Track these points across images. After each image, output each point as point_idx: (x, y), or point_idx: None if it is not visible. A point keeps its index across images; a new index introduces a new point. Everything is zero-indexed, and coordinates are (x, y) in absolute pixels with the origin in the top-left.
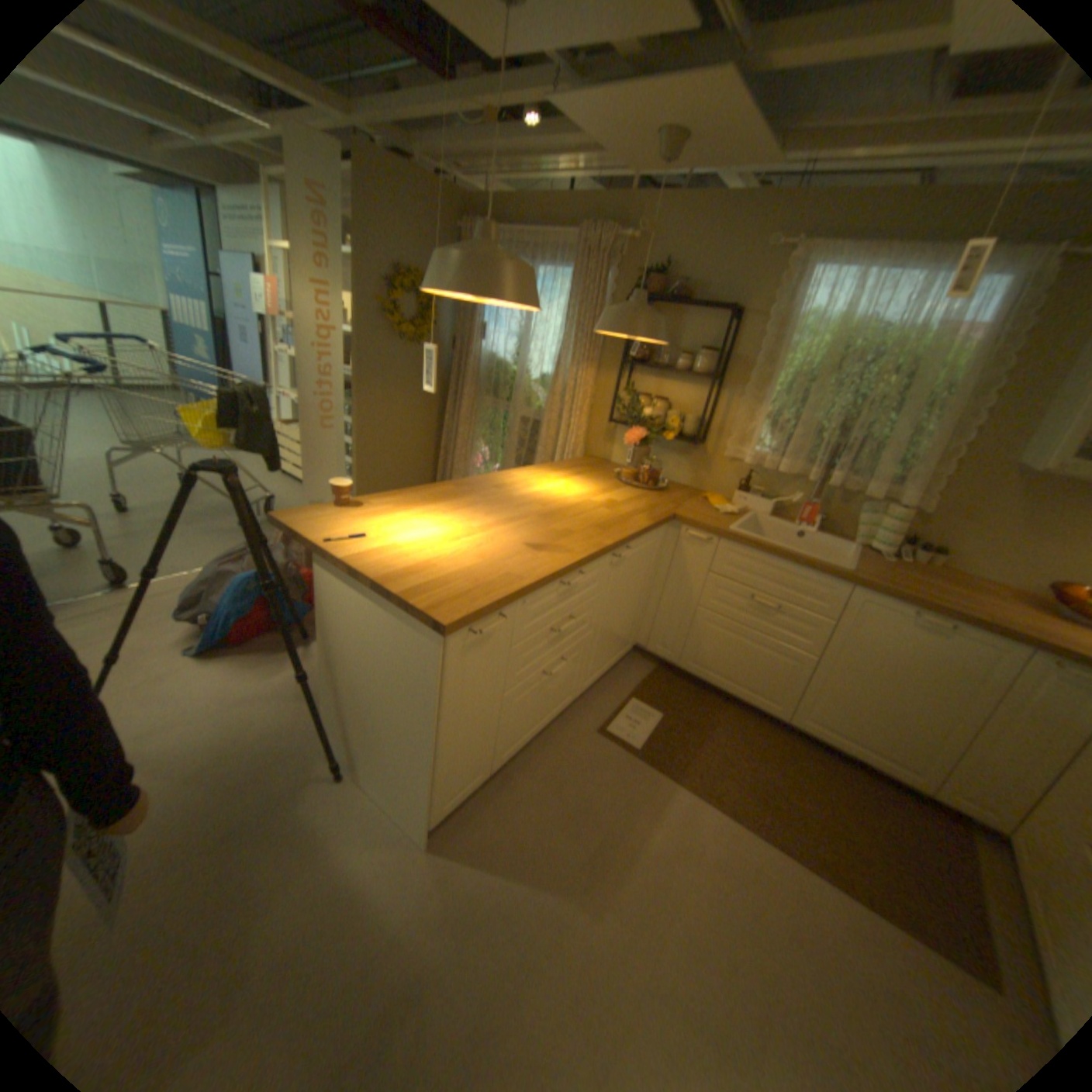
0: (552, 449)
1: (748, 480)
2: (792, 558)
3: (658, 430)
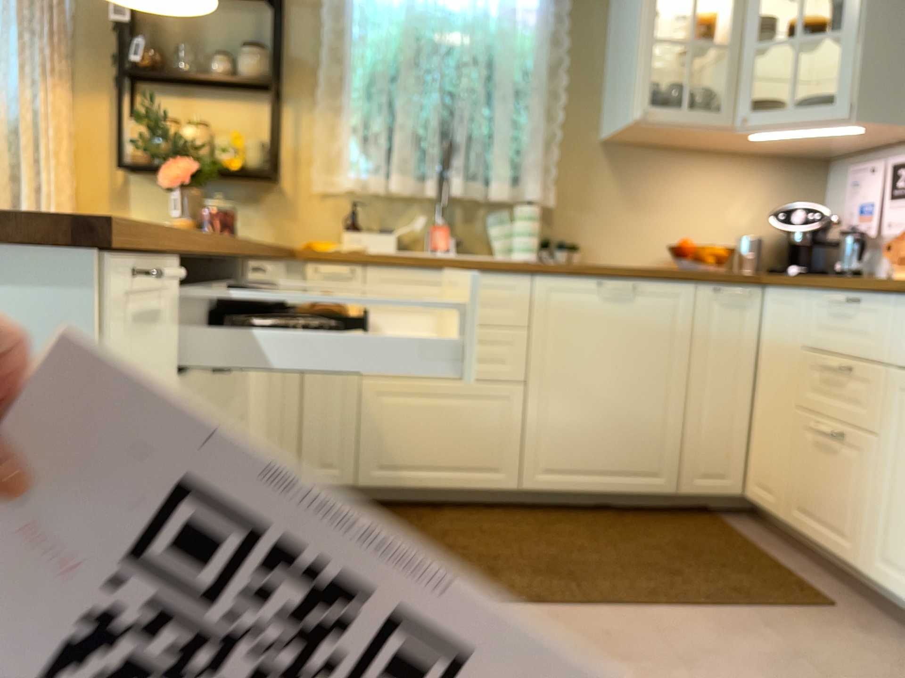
0: None
1: (355, 215)
2: (461, 262)
3: (215, 161)
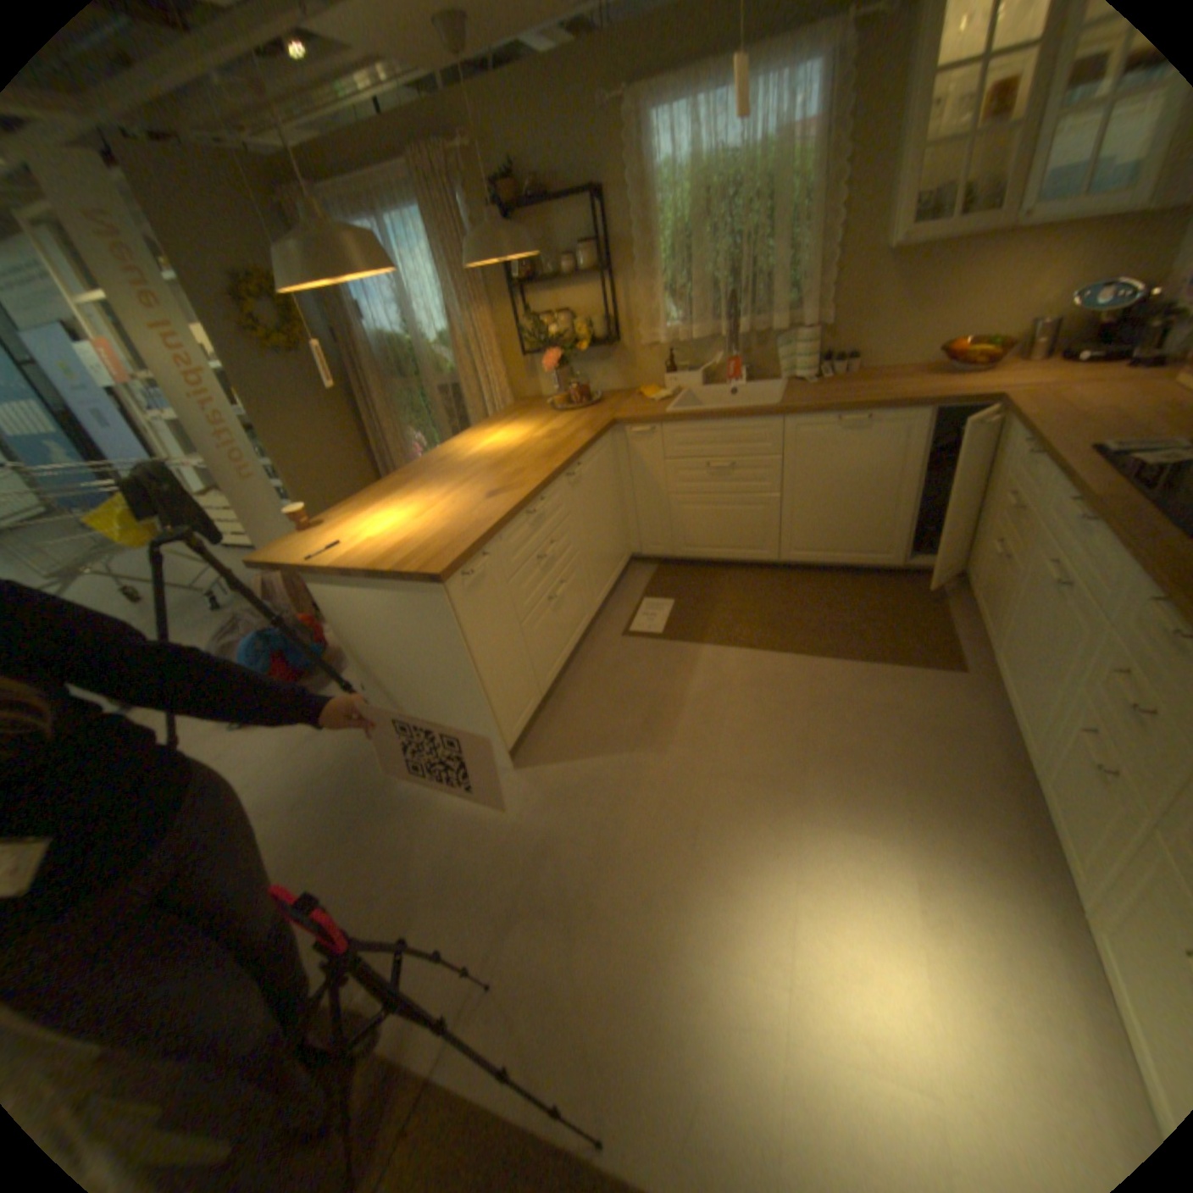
0: (482, 407)
1: (671, 360)
2: (725, 415)
3: (571, 345)
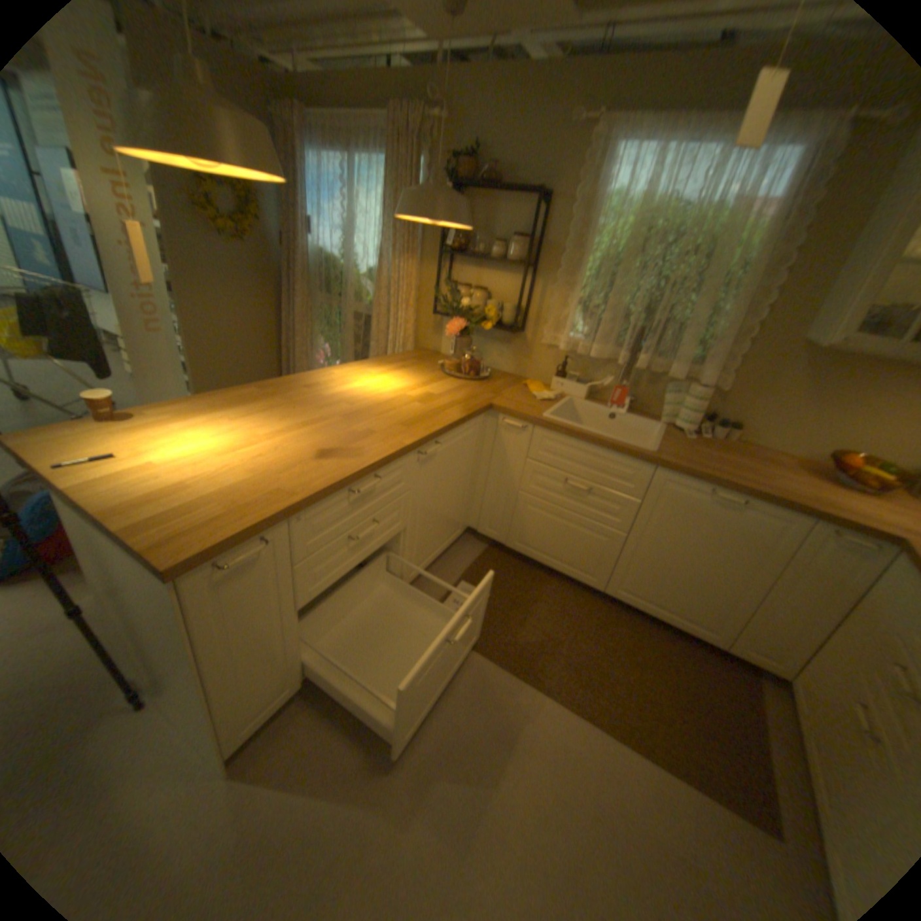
0: (385, 344)
1: (564, 366)
2: (600, 443)
3: (478, 321)
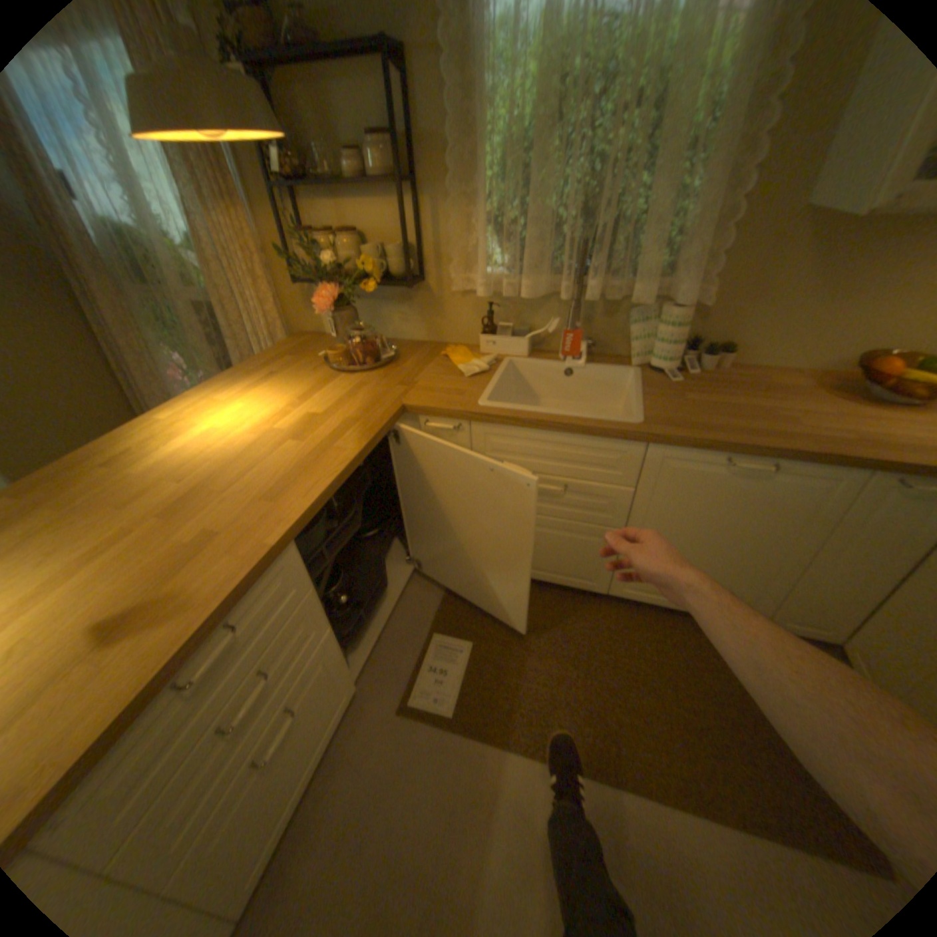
0: (247, 337)
1: (490, 316)
2: (565, 427)
3: (355, 280)
